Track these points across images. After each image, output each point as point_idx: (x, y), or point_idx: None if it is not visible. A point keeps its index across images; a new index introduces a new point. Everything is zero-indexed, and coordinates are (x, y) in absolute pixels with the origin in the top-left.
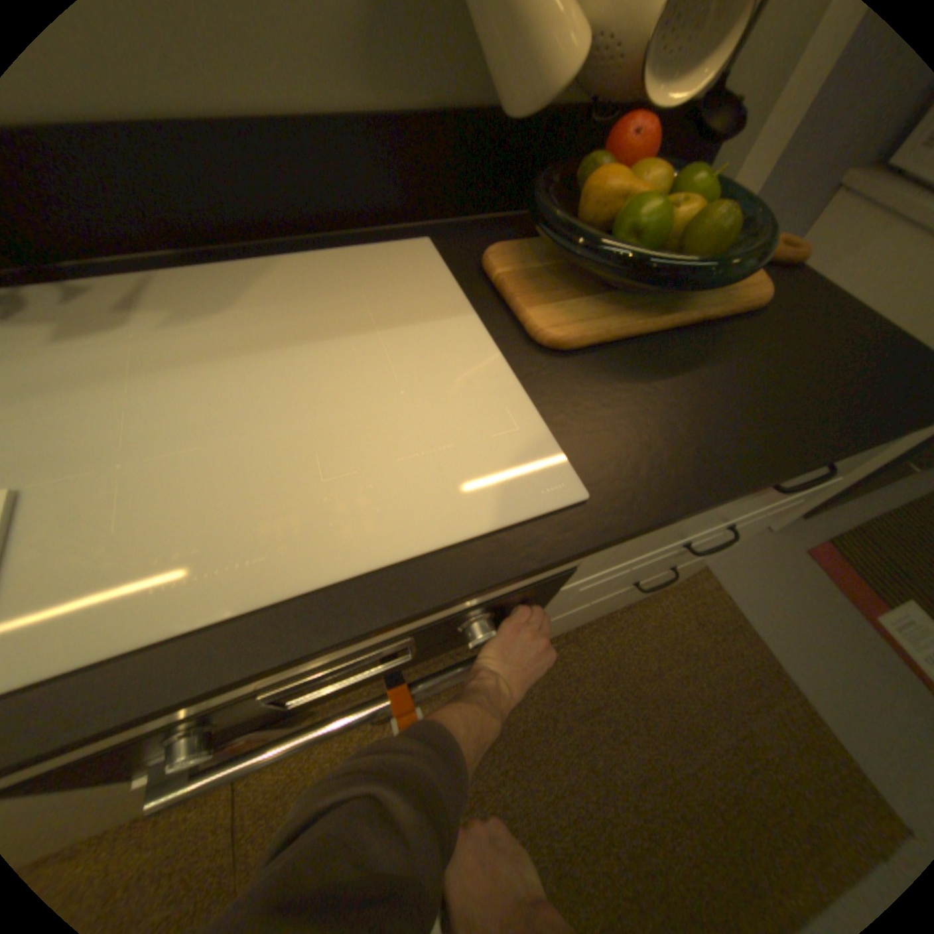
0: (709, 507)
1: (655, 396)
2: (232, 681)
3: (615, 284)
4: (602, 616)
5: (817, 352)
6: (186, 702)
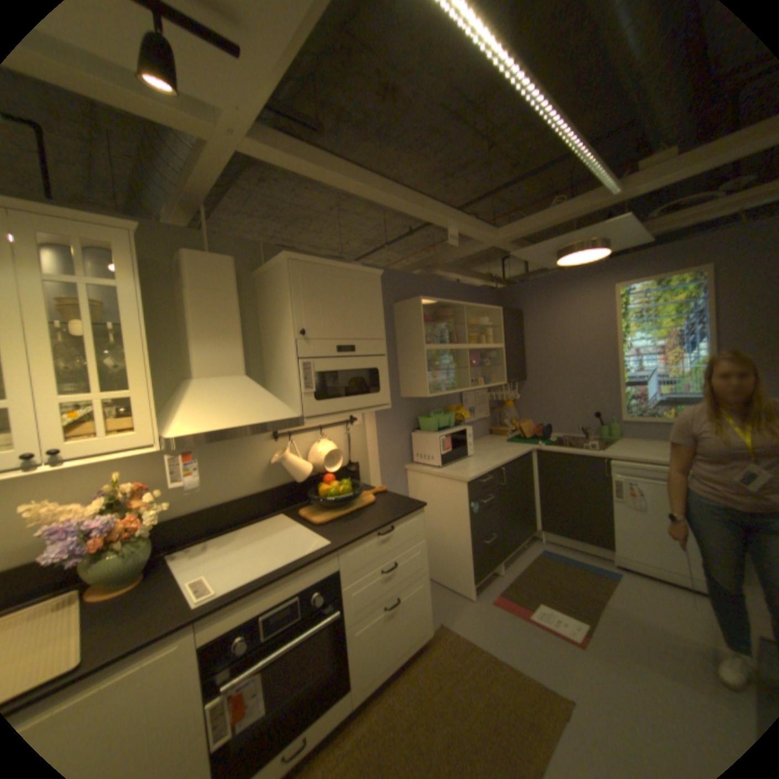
0: (358, 539)
1: (346, 526)
2: (264, 584)
3: (335, 509)
4: (399, 667)
5: (386, 508)
6: (255, 592)
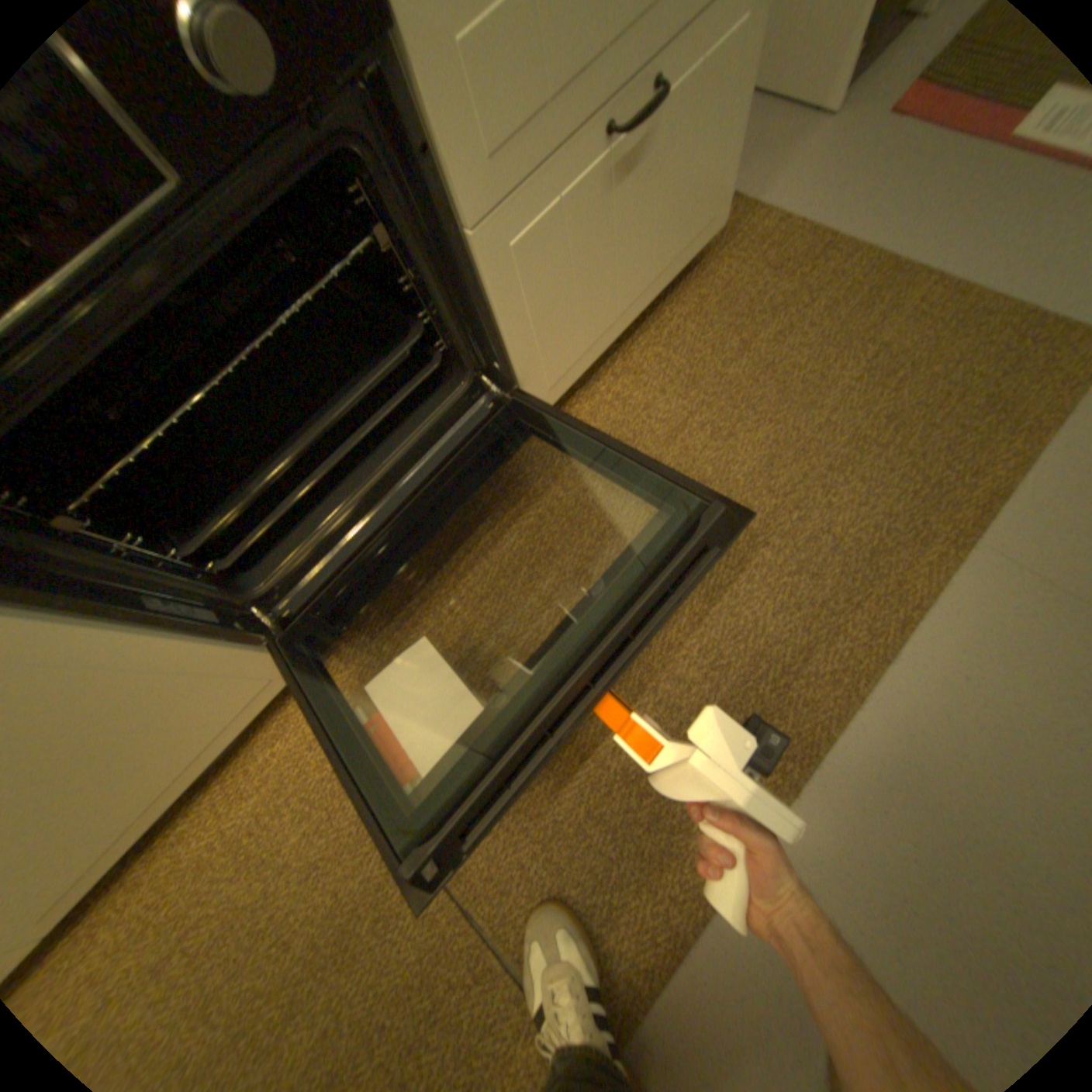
0: None
1: None
2: None
3: None
4: (639, 312)
5: None
6: None
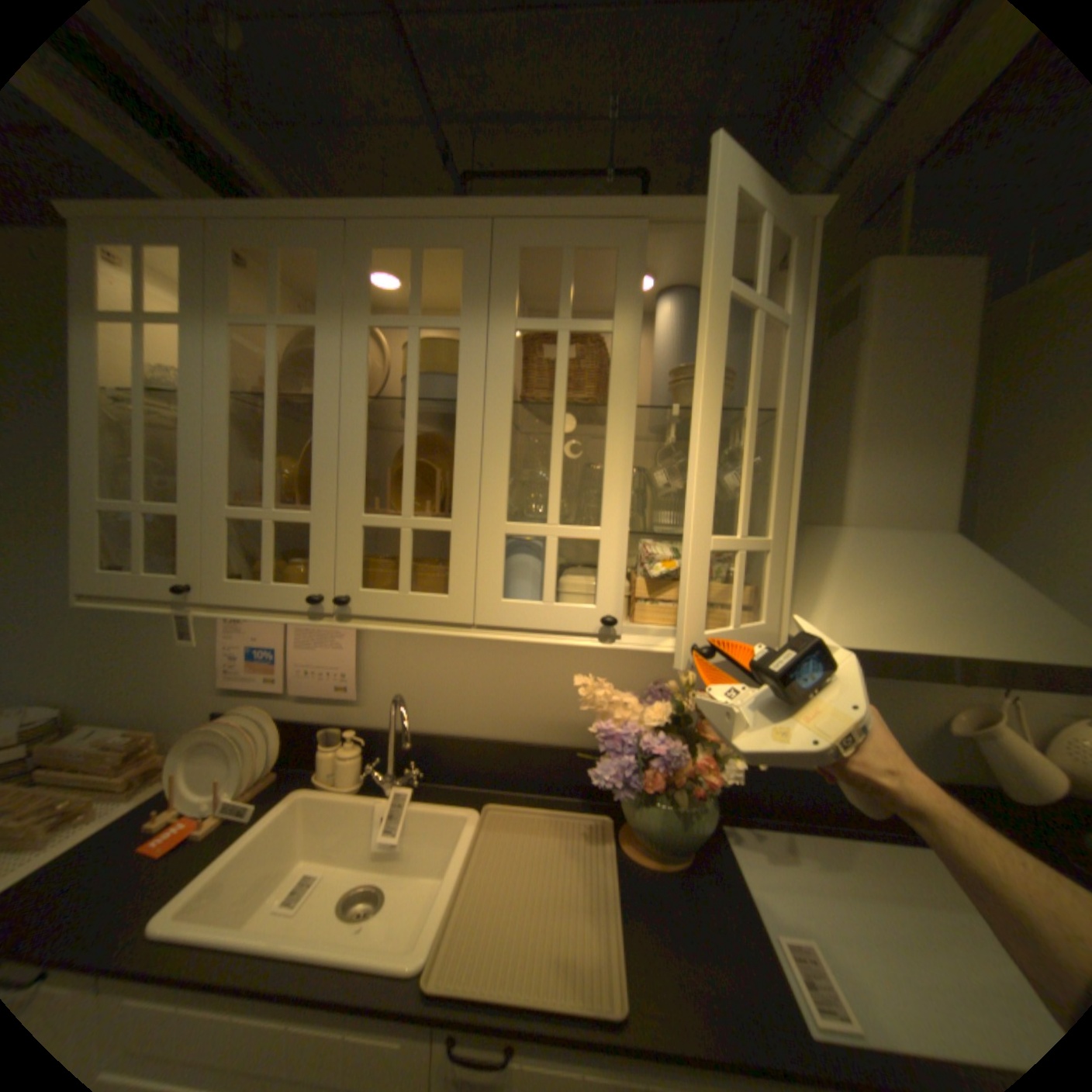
0: None
1: None
2: None
3: None
4: None
5: None
6: None
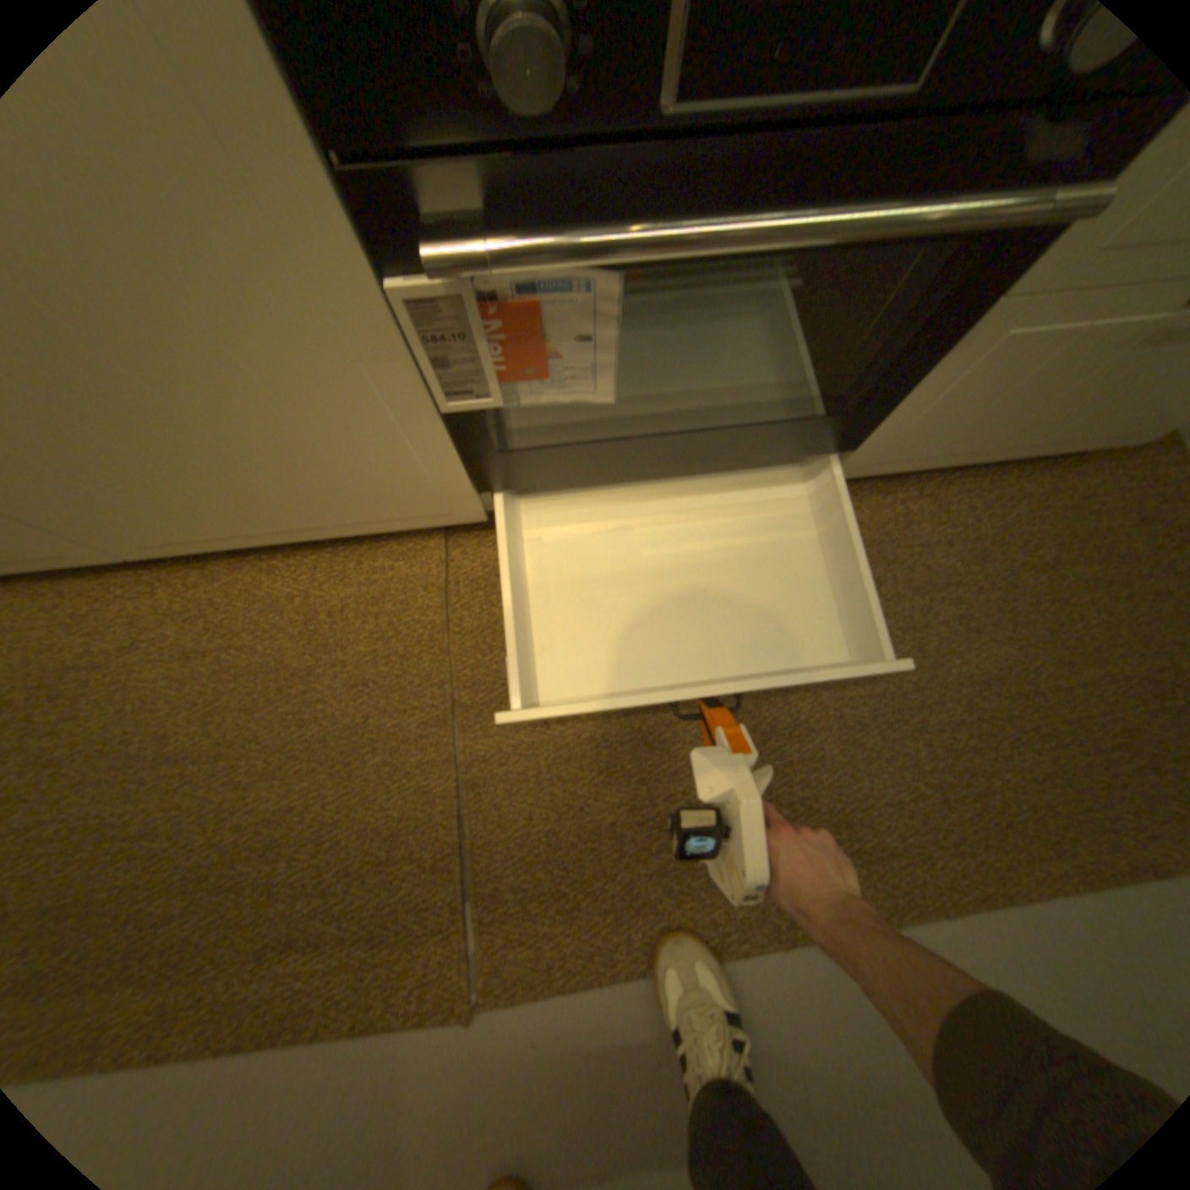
0: None
1: None
2: None
3: None
4: (1000, 459)
5: None
6: None
